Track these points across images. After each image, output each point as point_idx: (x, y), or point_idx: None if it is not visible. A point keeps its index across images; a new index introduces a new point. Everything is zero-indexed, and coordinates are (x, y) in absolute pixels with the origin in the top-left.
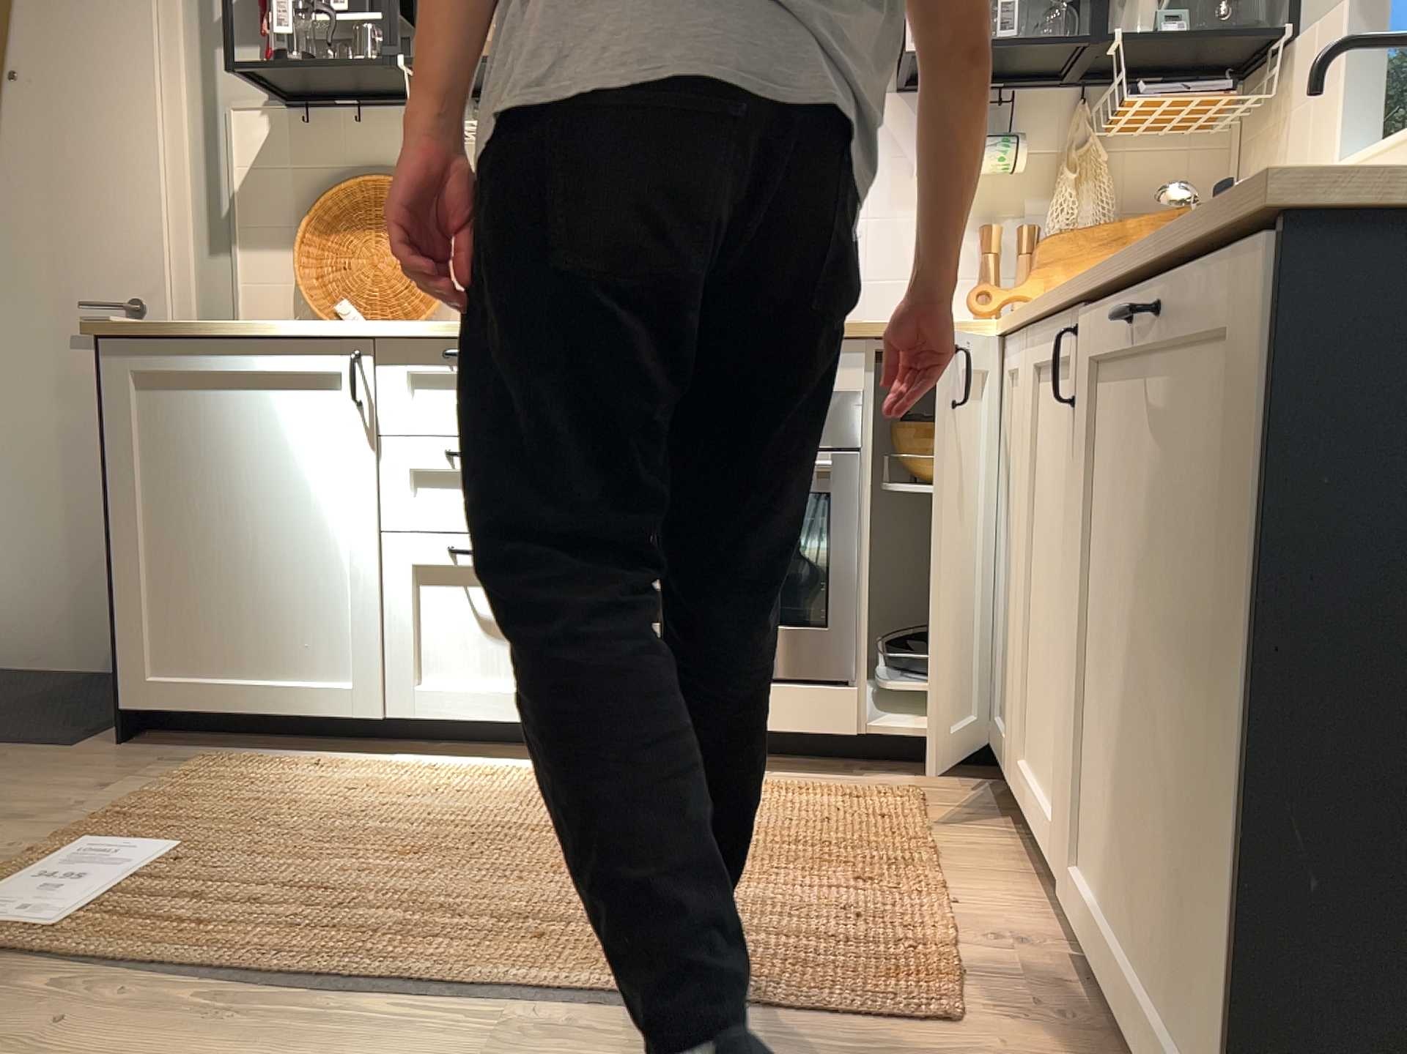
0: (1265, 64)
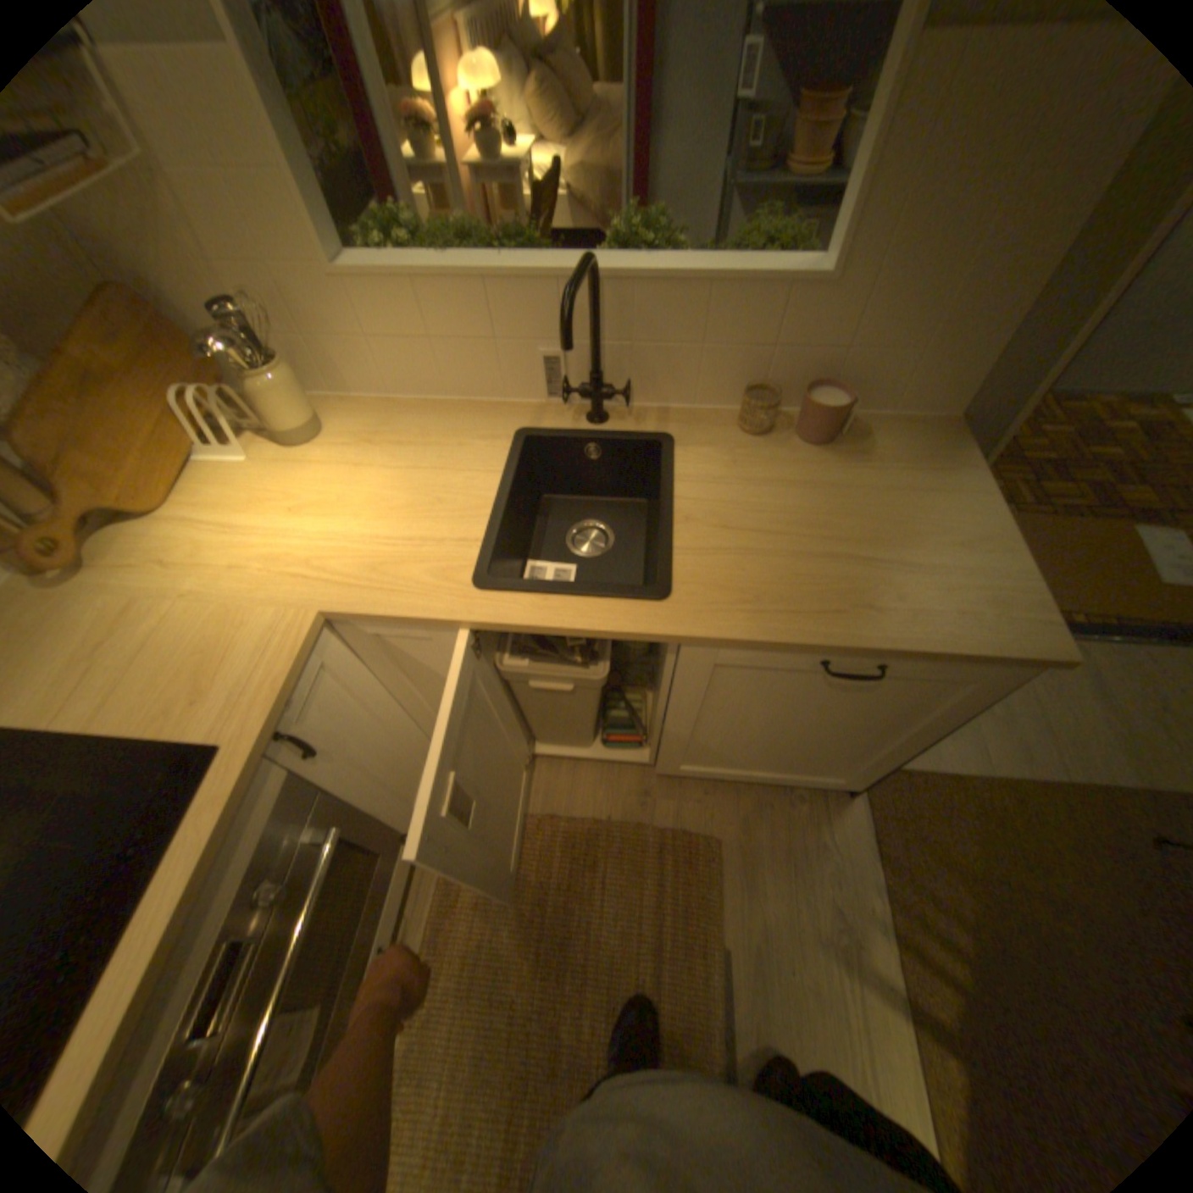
0: None
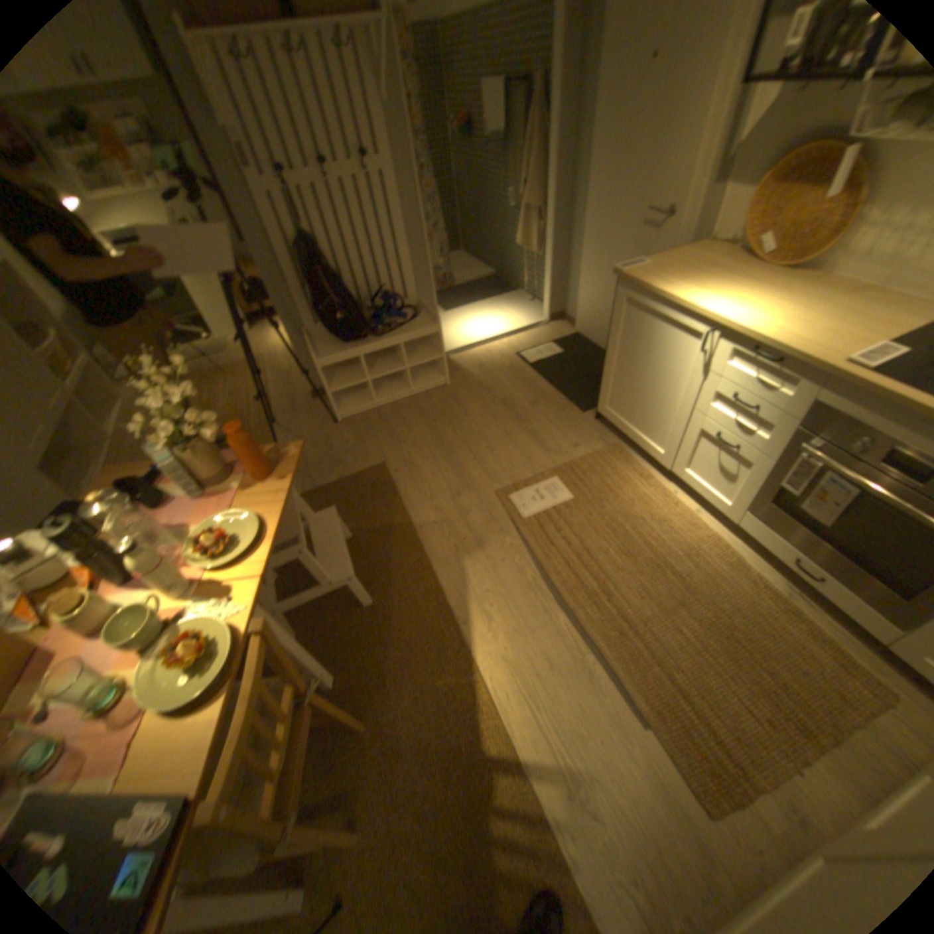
0: None
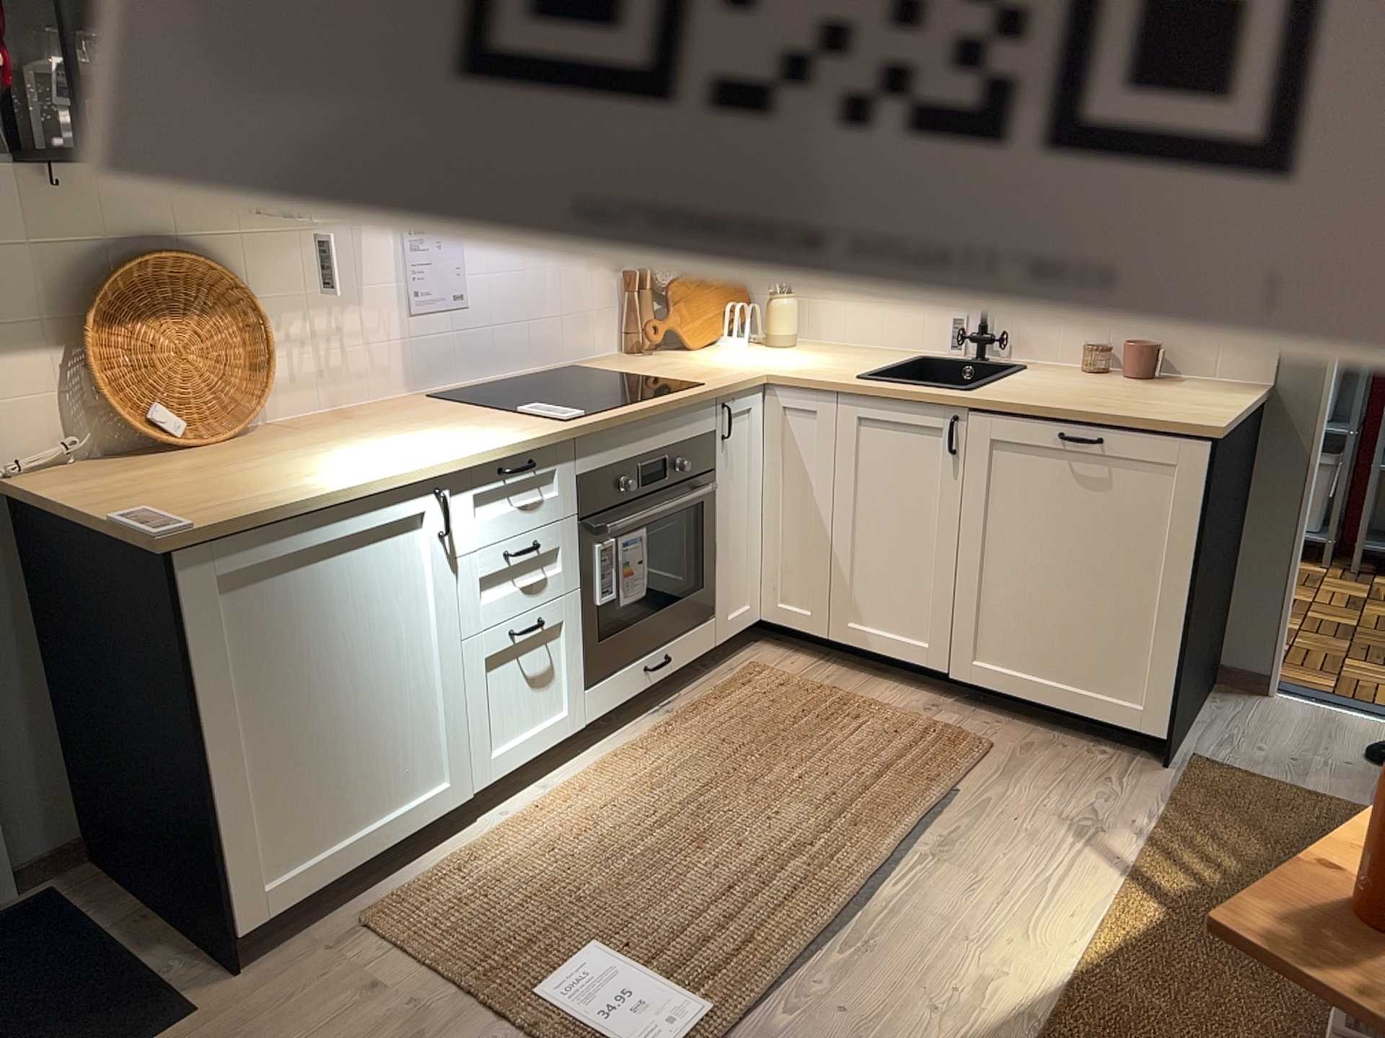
0: None
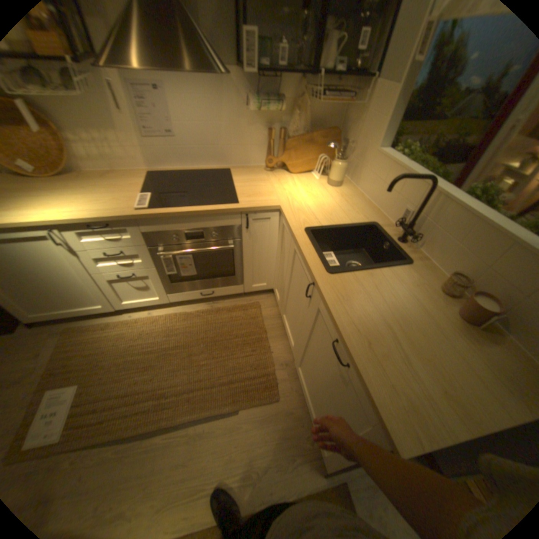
0: (367, 77)
